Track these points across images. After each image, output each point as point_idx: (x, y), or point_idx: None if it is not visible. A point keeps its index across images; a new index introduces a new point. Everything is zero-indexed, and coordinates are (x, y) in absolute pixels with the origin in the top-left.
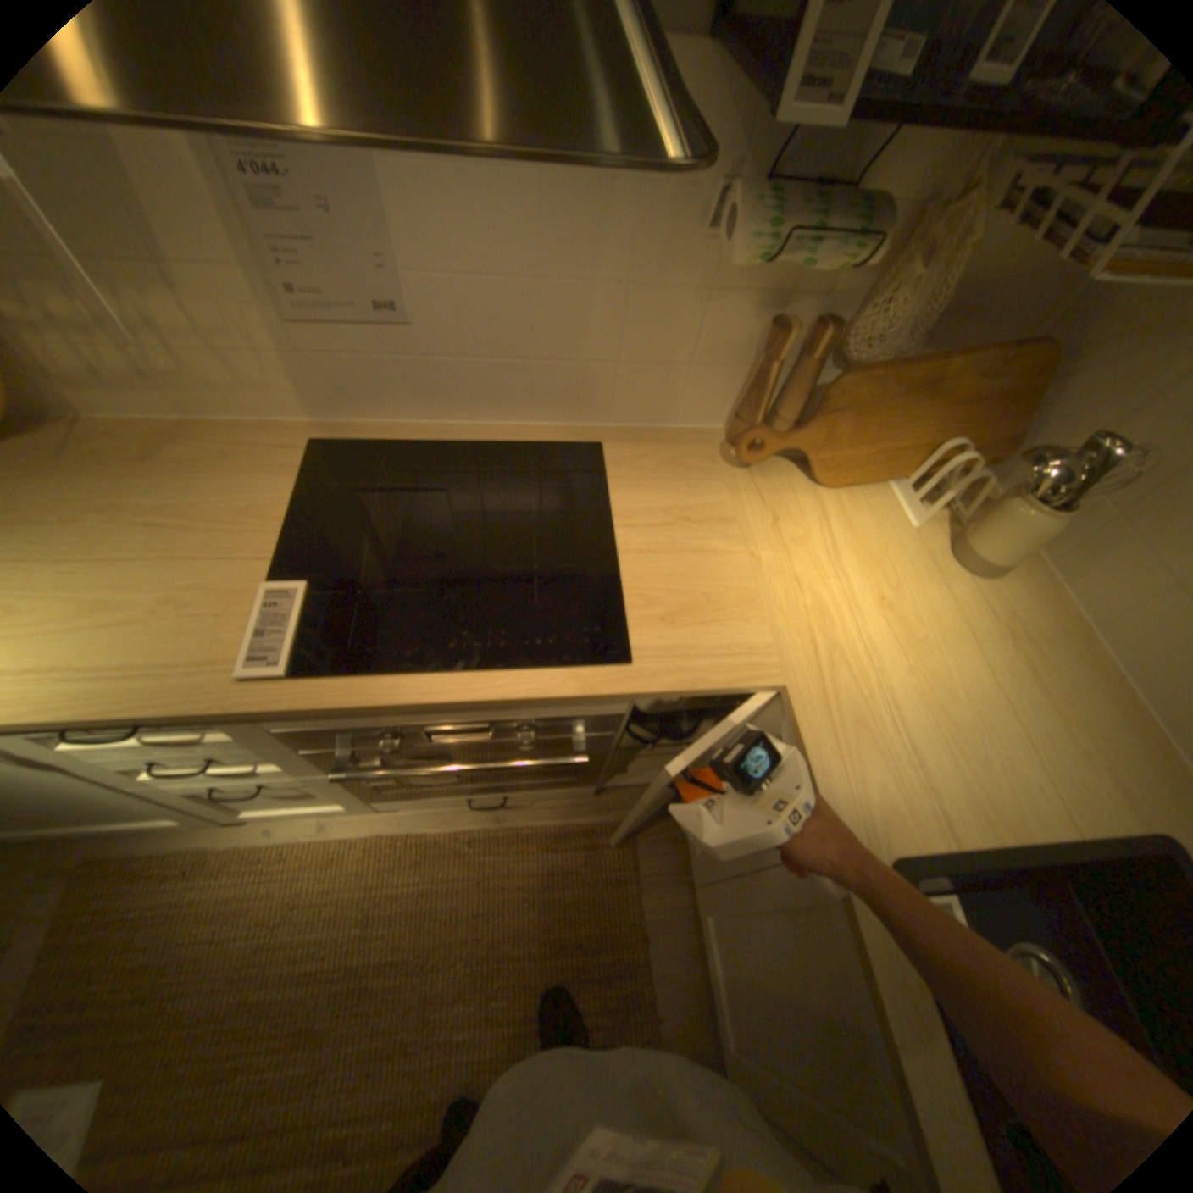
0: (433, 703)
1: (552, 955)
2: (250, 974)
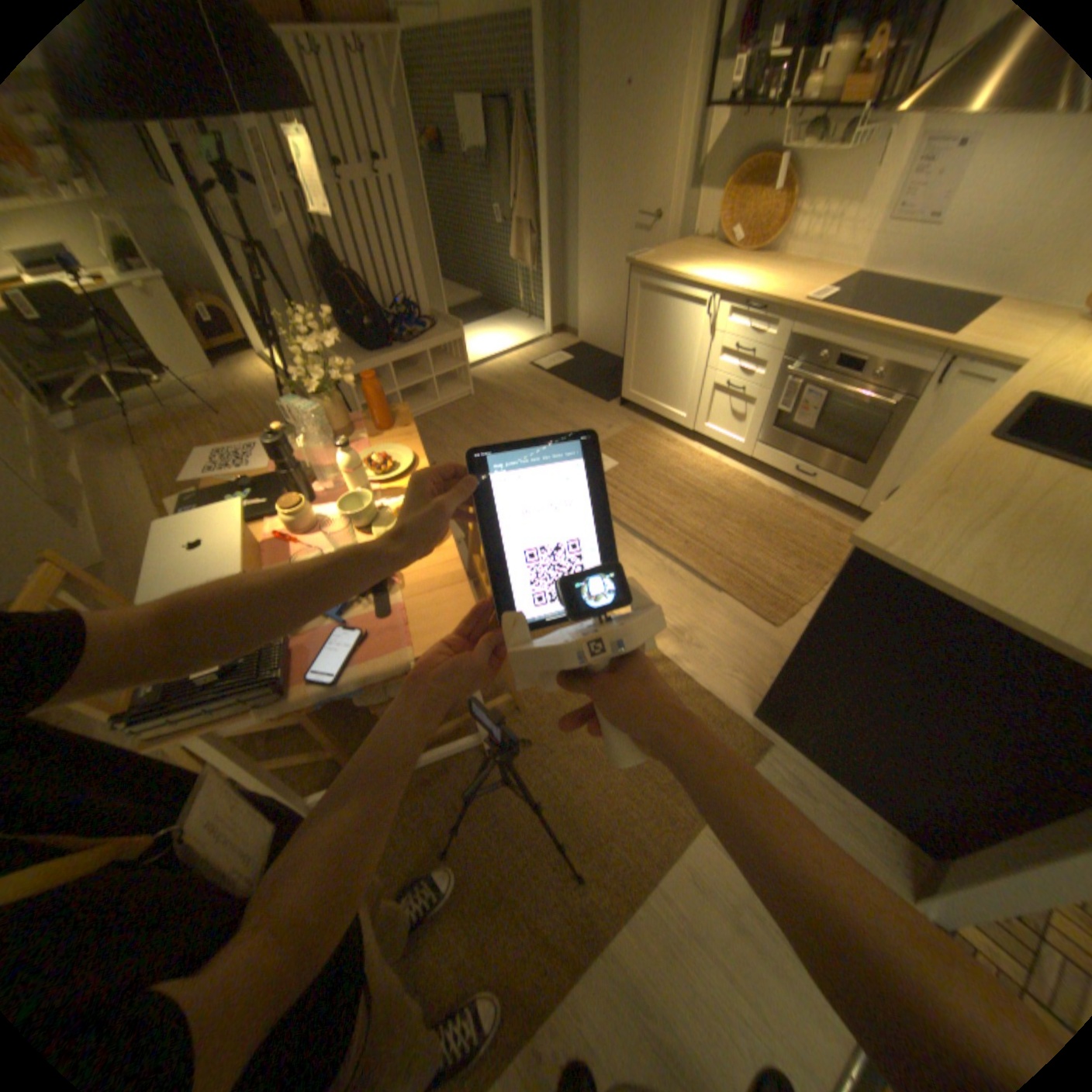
0: (862, 320)
1: (787, 541)
2: (670, 472)
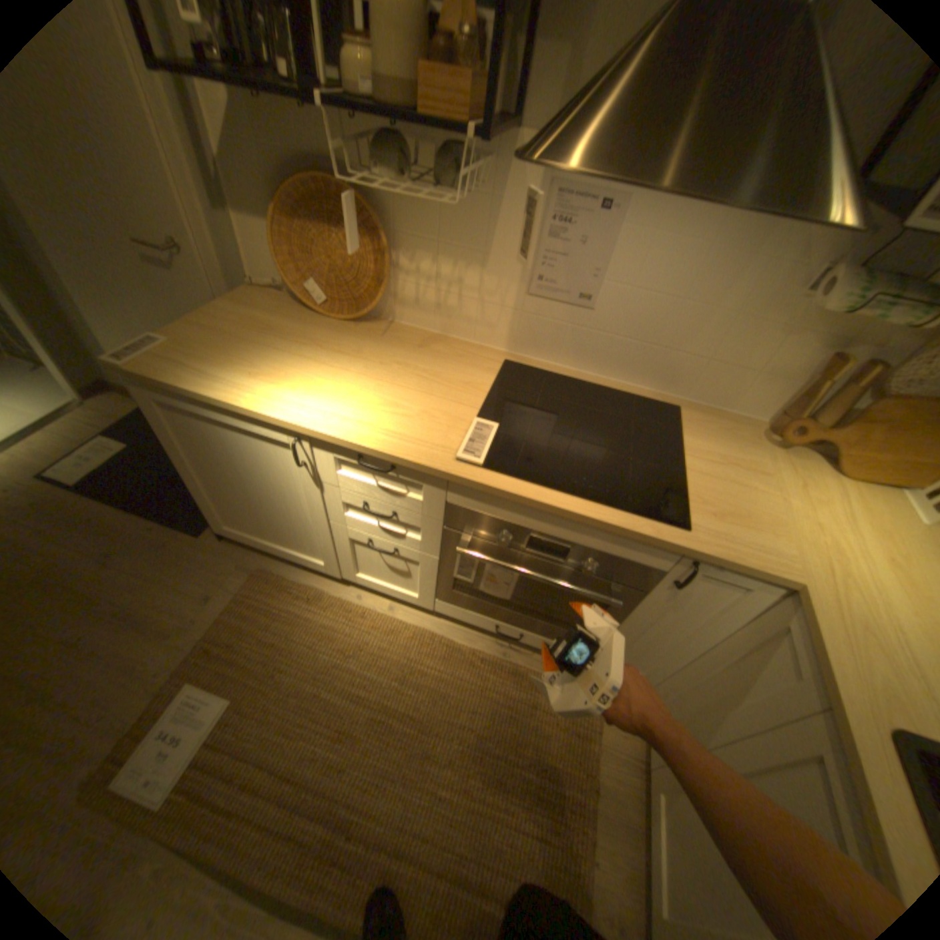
0: (560, 508)
1: (523, 770)
2: (326, 680)
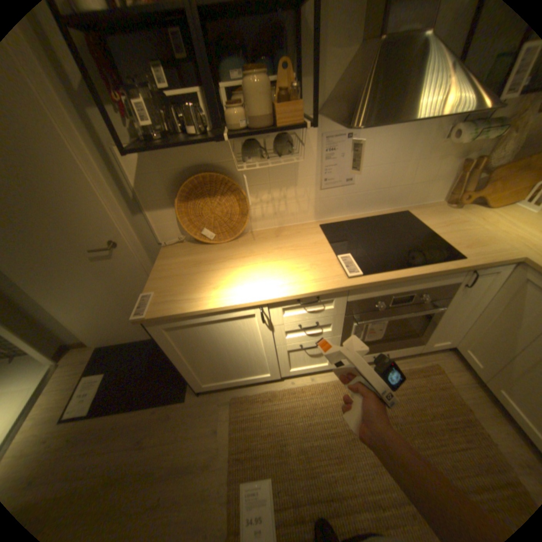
0: (410, 275)
1: (431, 419)
2: (309, 434)
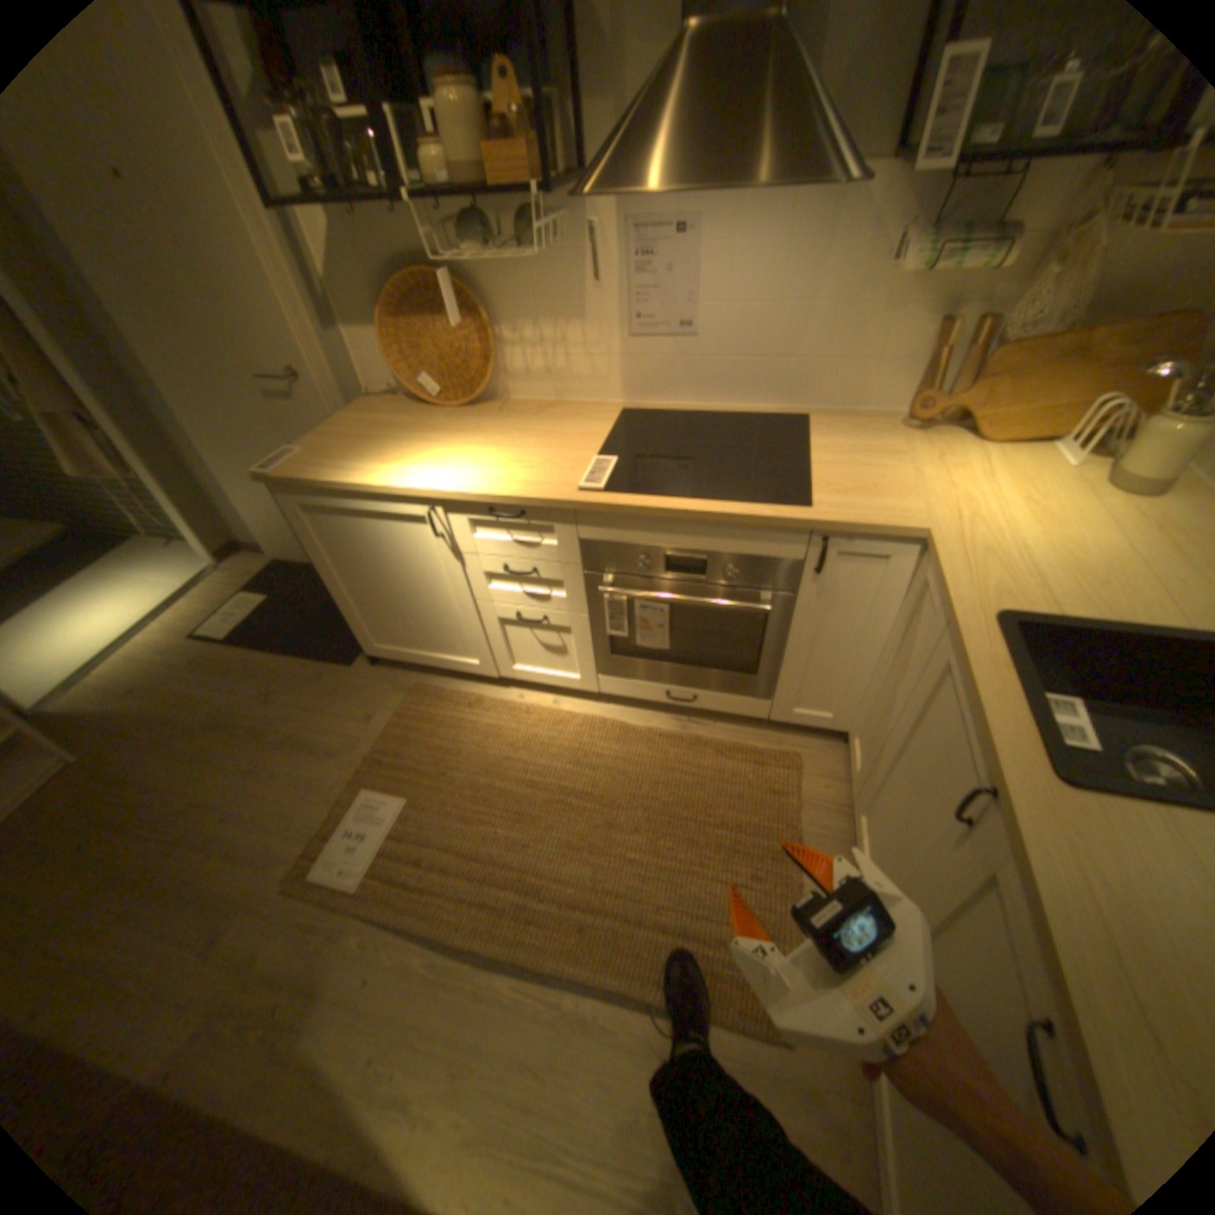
0: (681, 509)
1: (715, 825)
2: (498, 769)
